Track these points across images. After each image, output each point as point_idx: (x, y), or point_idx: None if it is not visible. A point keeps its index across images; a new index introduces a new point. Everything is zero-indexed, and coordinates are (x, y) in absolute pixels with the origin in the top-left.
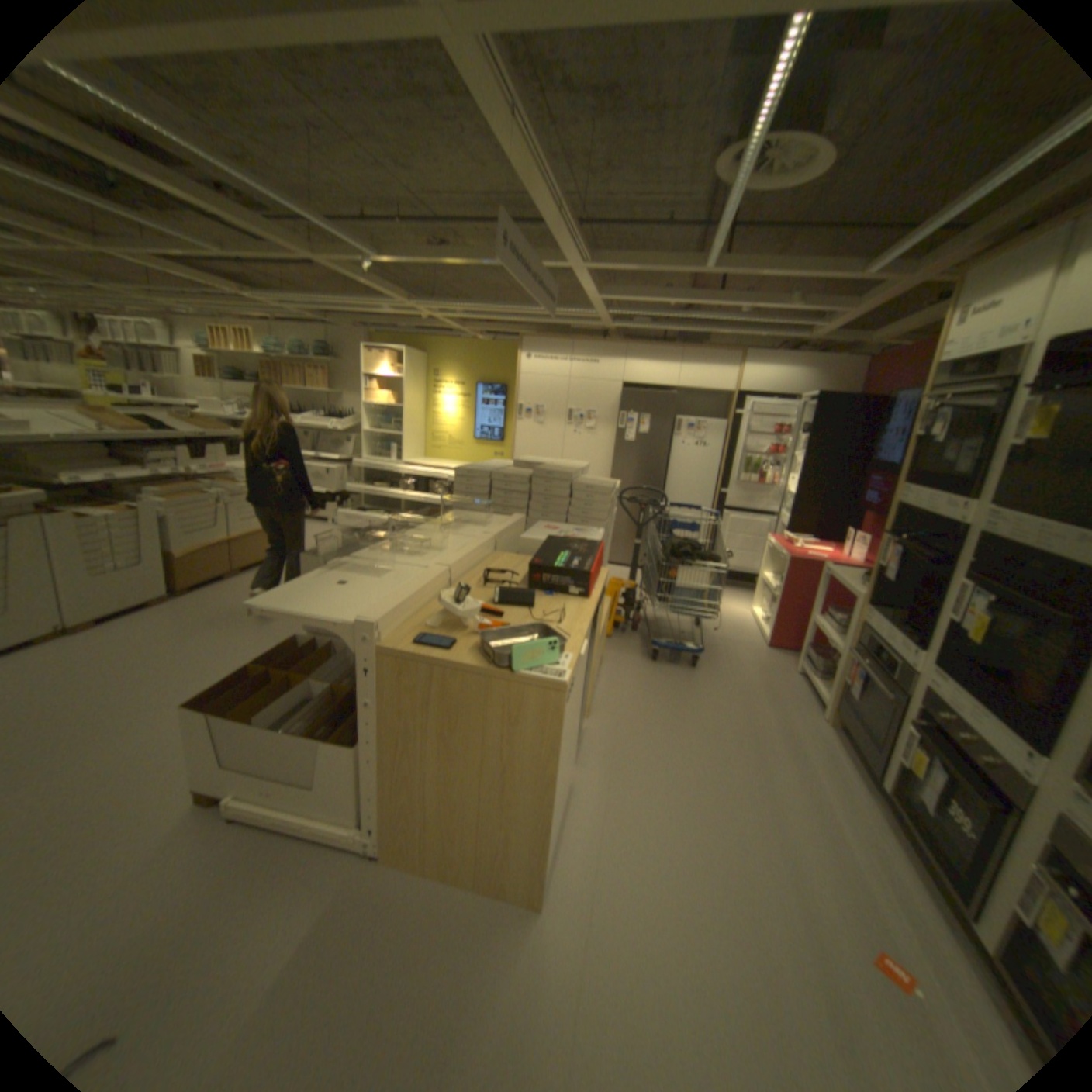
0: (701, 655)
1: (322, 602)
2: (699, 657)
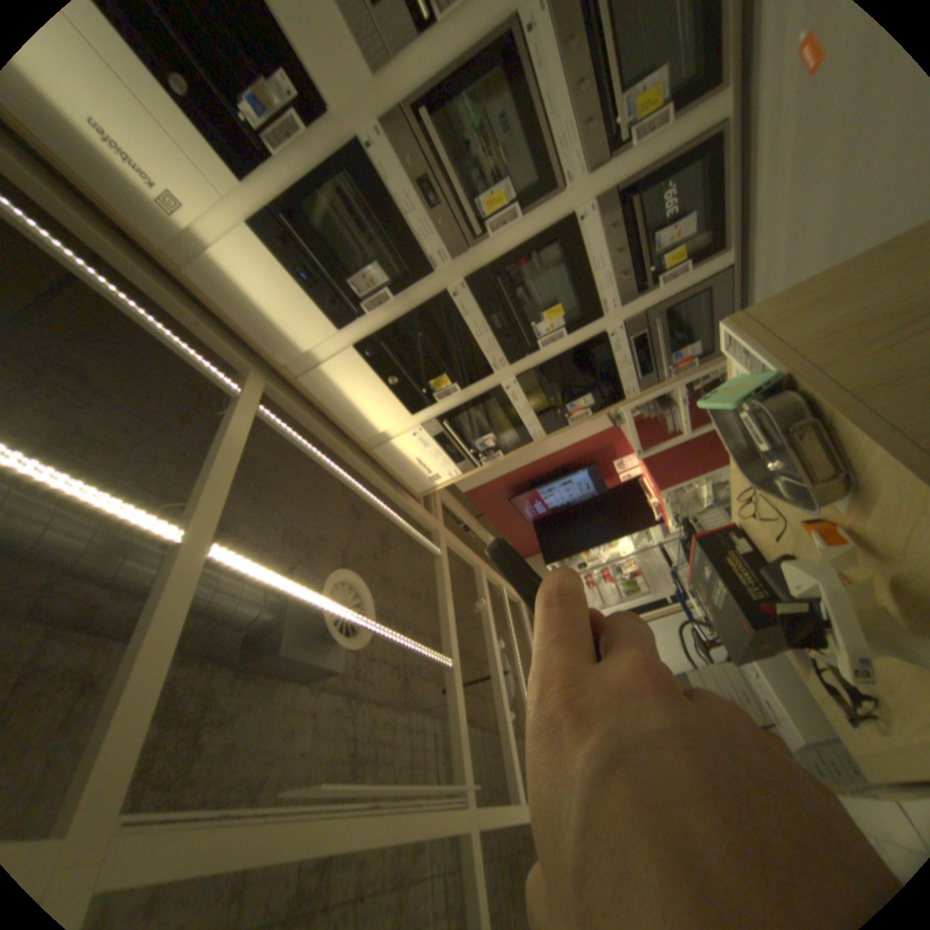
0: None
1: None
2: None
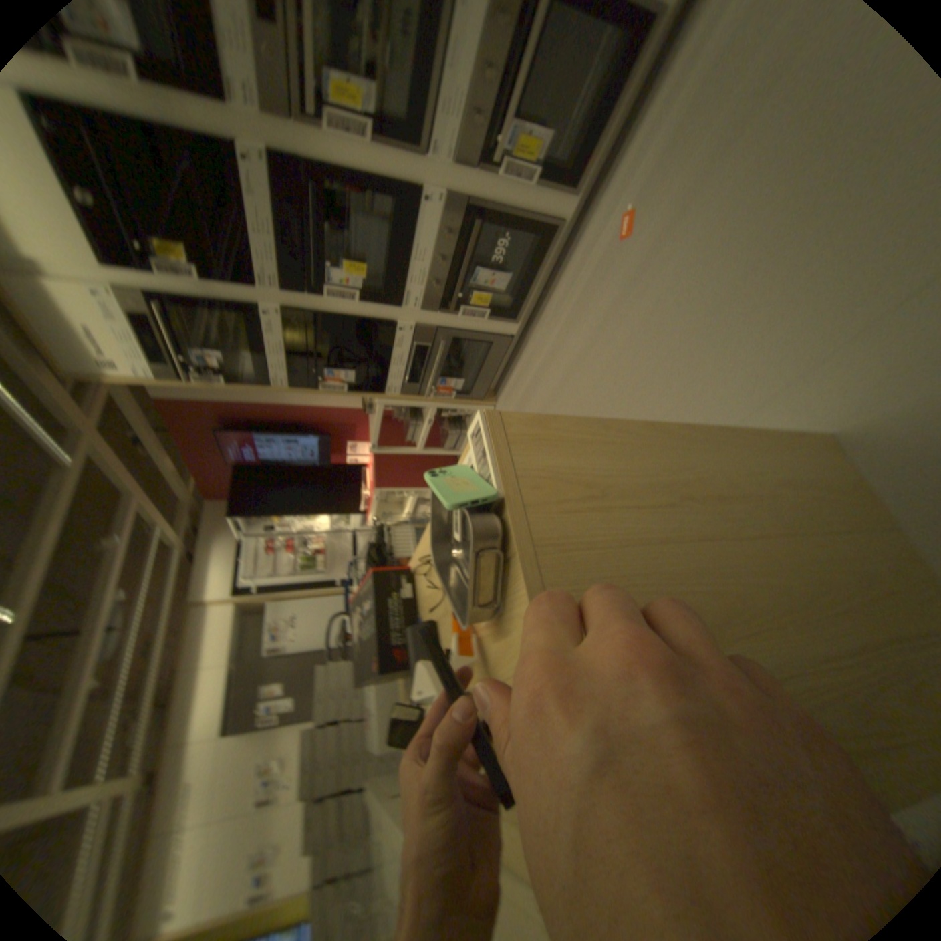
0: None
1: None
2: None
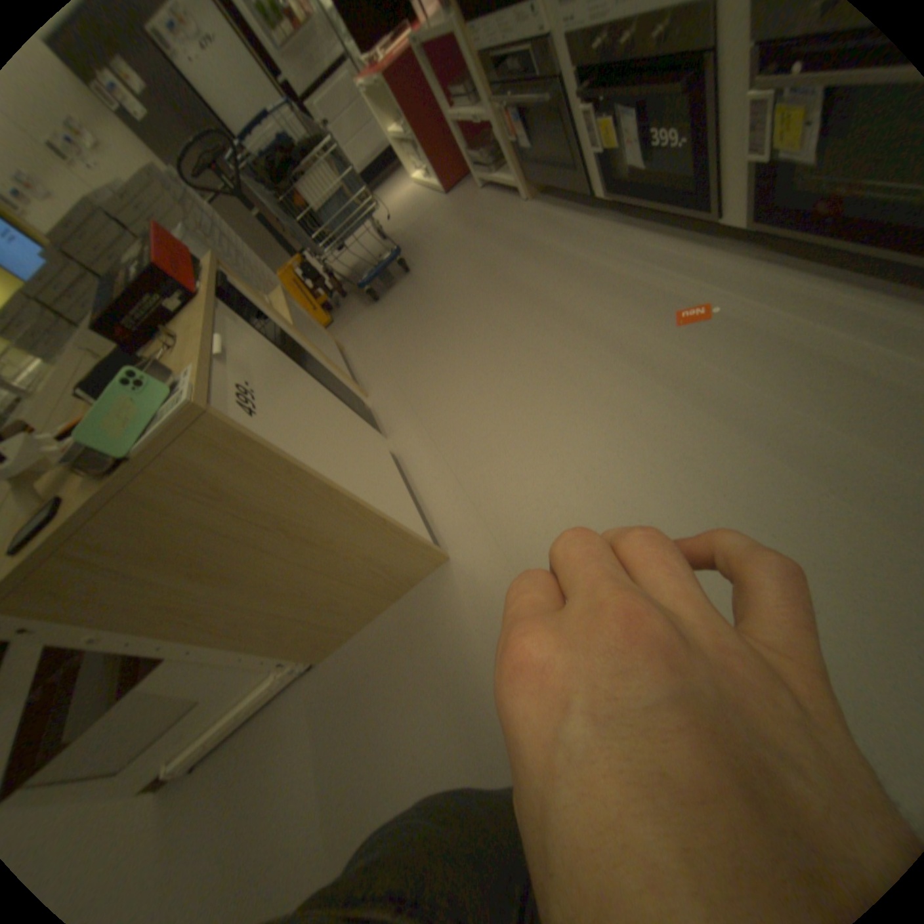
0: (404, 252)
1: None
2: (404, 255)
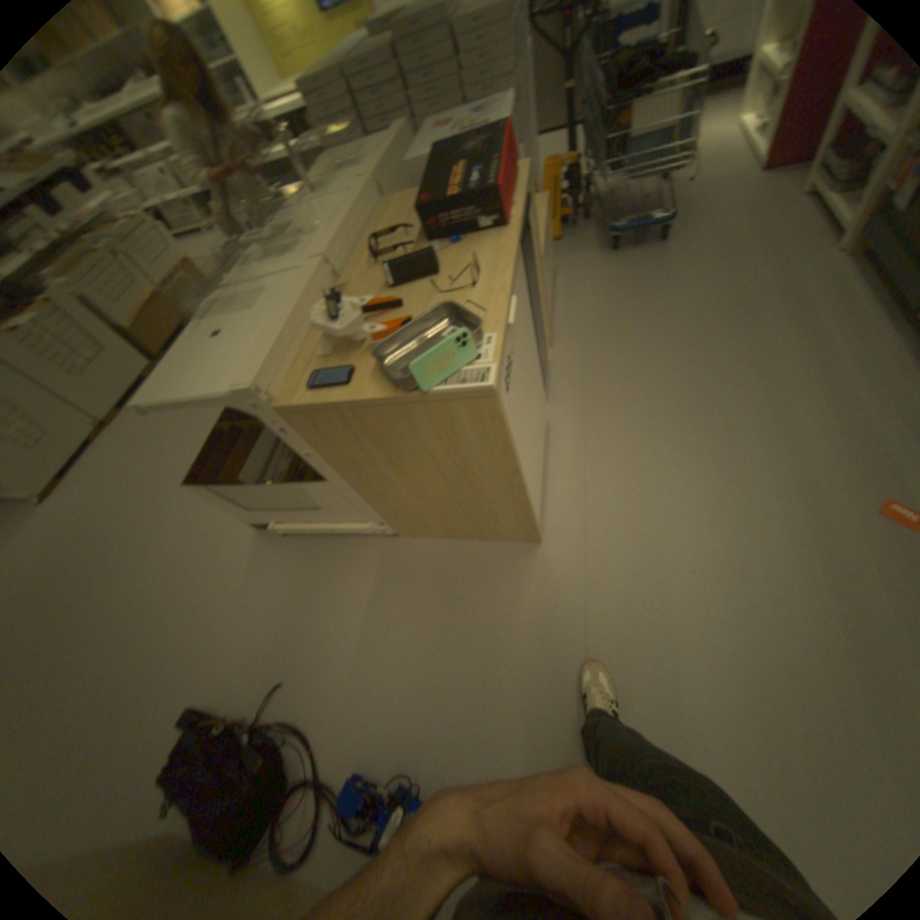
0: (673, 218)
1: (200, 371)
2: (671, 222)
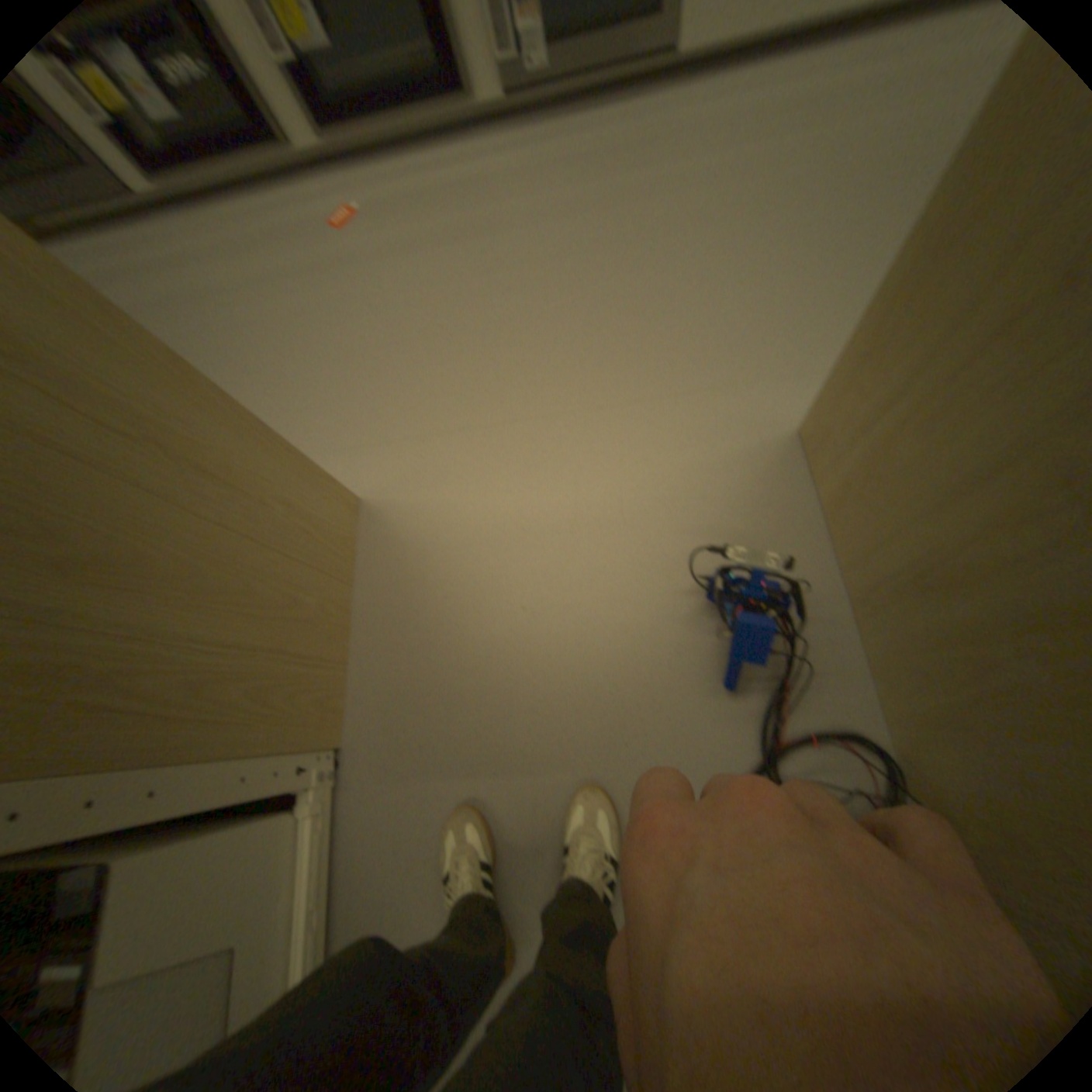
0: None
1: None
2: None
